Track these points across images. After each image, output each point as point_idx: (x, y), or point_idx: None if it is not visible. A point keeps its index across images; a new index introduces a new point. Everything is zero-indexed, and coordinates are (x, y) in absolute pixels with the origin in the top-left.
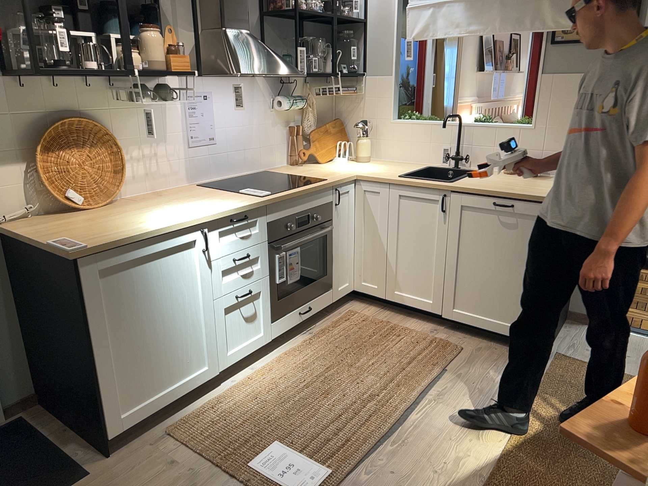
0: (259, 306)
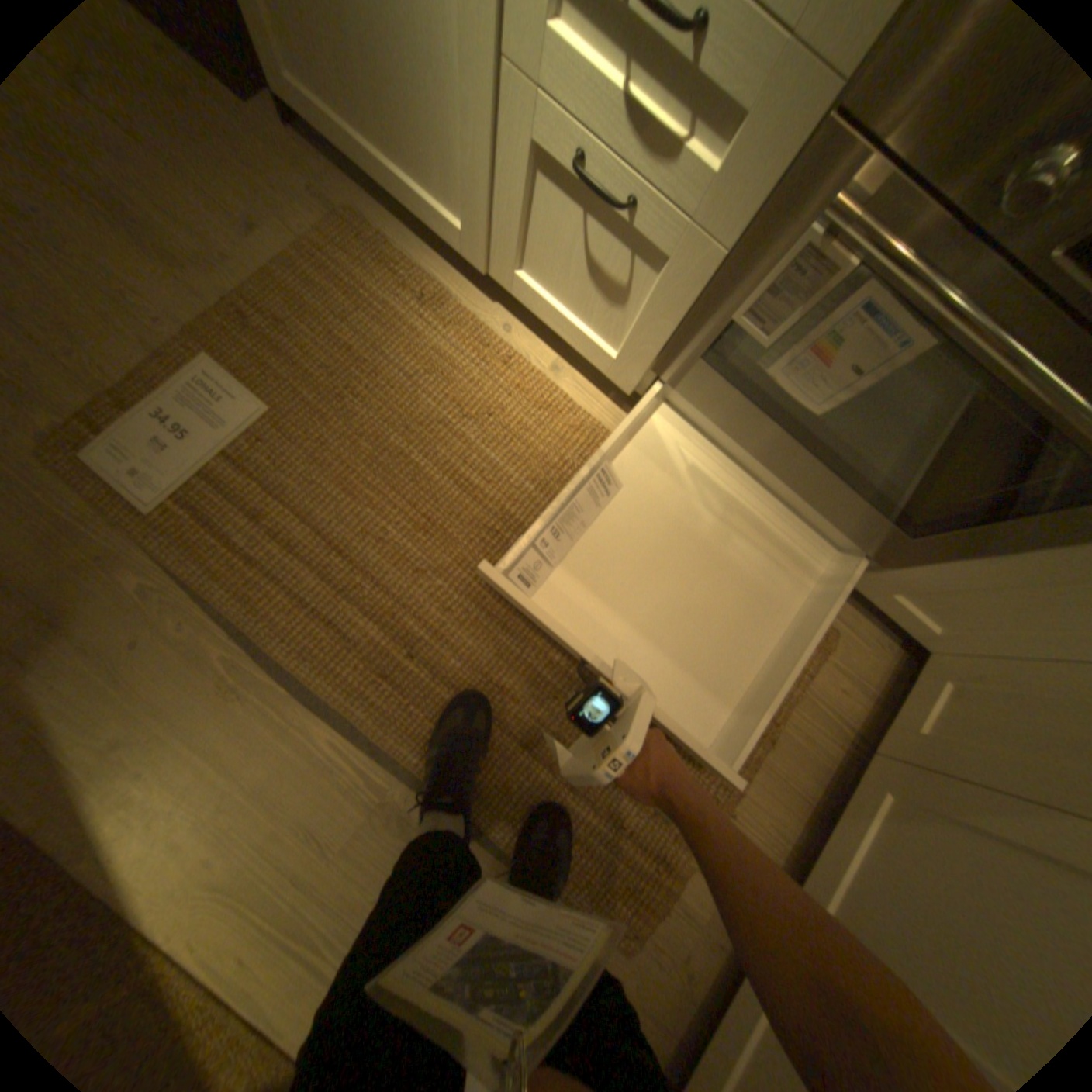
0: (647, 289)
